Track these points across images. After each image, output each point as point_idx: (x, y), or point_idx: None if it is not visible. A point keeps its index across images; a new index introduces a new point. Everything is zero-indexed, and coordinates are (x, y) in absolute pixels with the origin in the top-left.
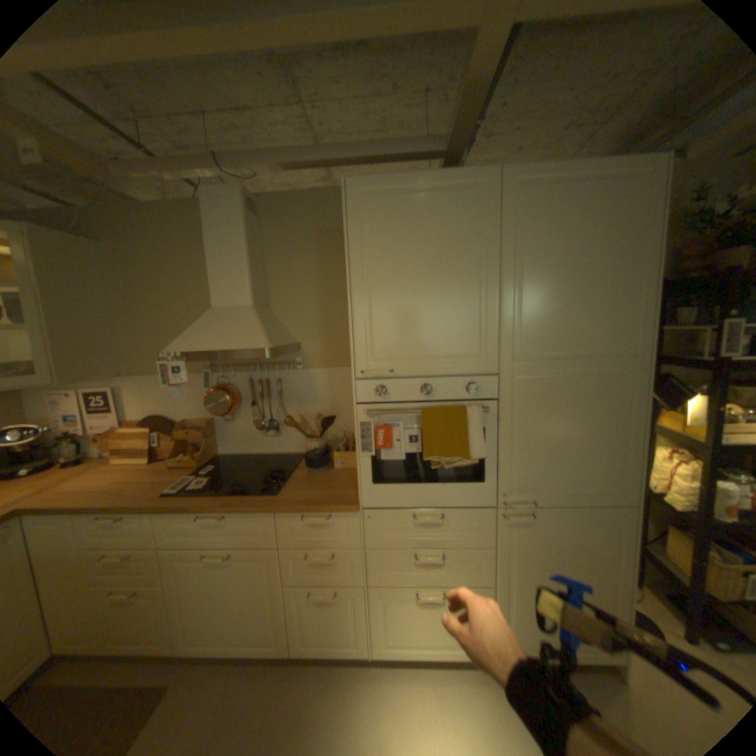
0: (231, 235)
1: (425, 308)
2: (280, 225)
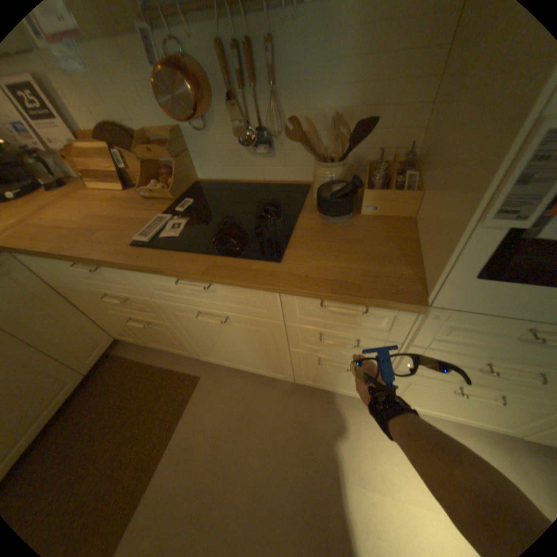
0: None
1: None
2: None
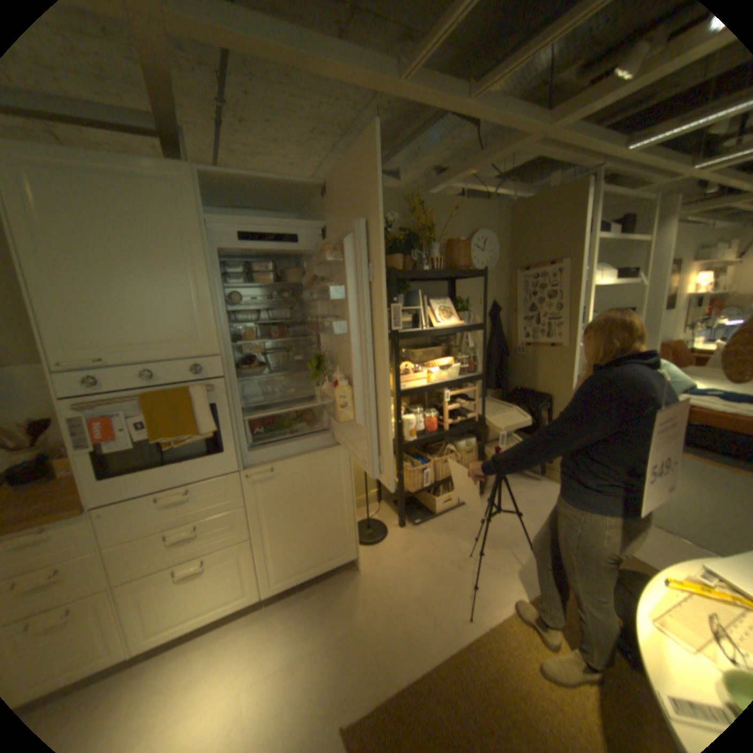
0: None
1: (130, 295)
2: None
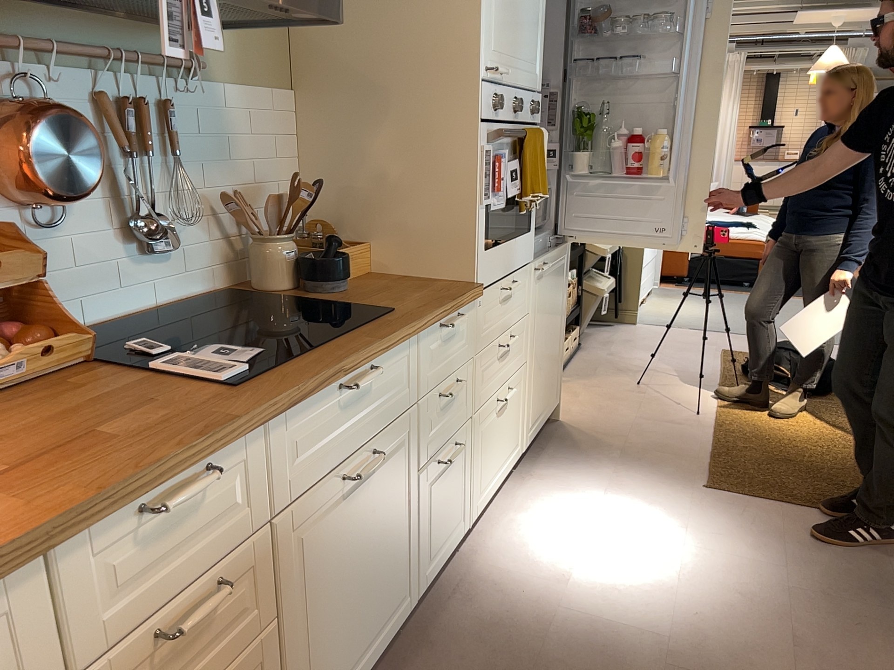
0: None
1: None
2: None
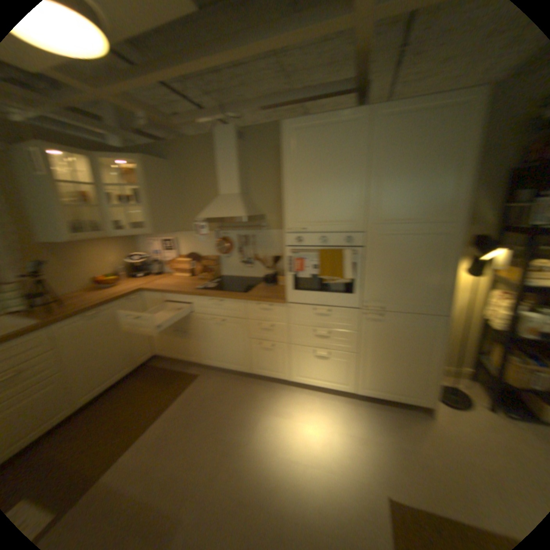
0: (226, 154)
1: (322, 194)
2: (252, 145)
